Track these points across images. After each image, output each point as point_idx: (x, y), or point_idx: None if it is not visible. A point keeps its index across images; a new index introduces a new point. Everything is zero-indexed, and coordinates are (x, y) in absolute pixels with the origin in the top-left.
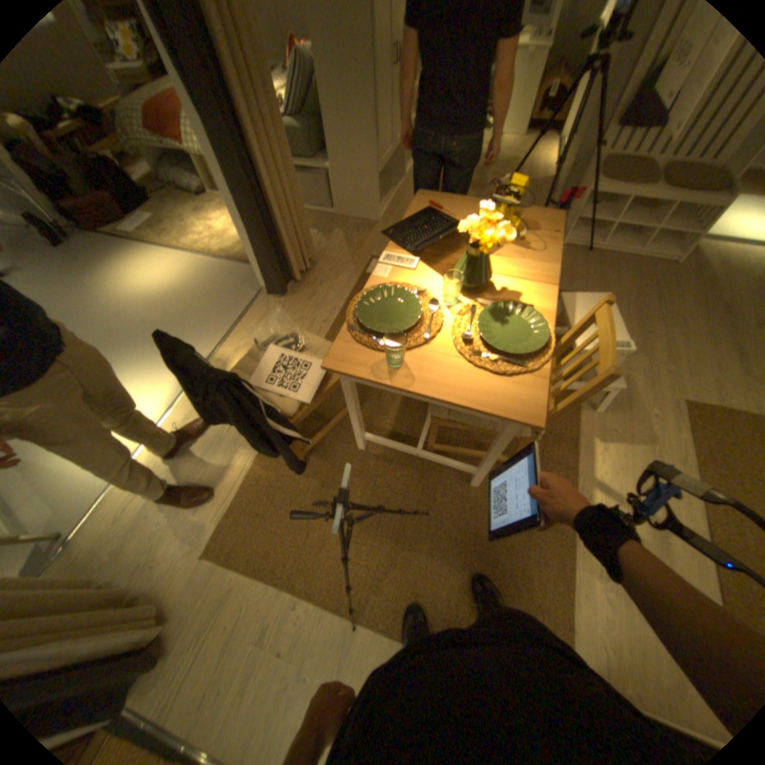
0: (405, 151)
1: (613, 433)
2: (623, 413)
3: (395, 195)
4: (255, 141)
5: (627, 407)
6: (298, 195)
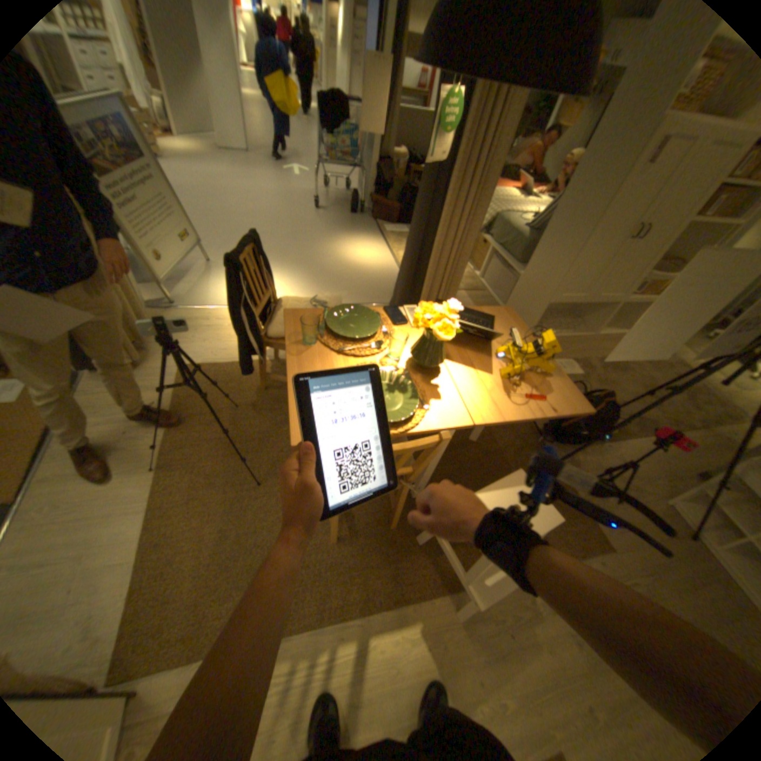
0: (628, 322)
1: (442, 646)
2: (477, 654)
3: (569, 338)
4: (451, 209)
5: (489, 656)
6: (464, 265)
